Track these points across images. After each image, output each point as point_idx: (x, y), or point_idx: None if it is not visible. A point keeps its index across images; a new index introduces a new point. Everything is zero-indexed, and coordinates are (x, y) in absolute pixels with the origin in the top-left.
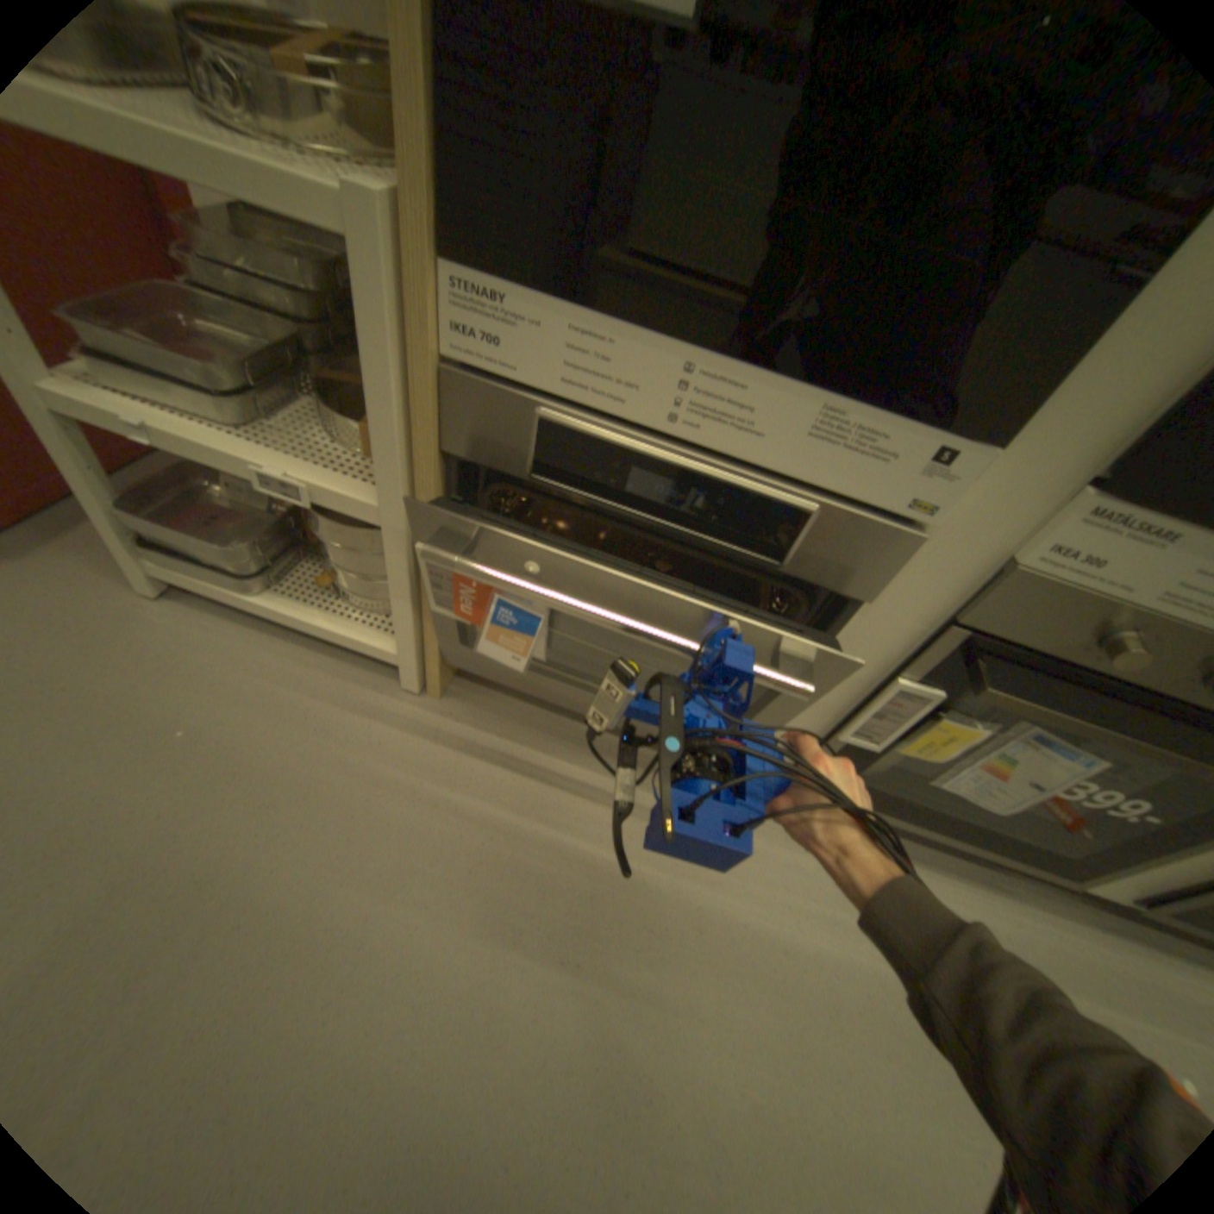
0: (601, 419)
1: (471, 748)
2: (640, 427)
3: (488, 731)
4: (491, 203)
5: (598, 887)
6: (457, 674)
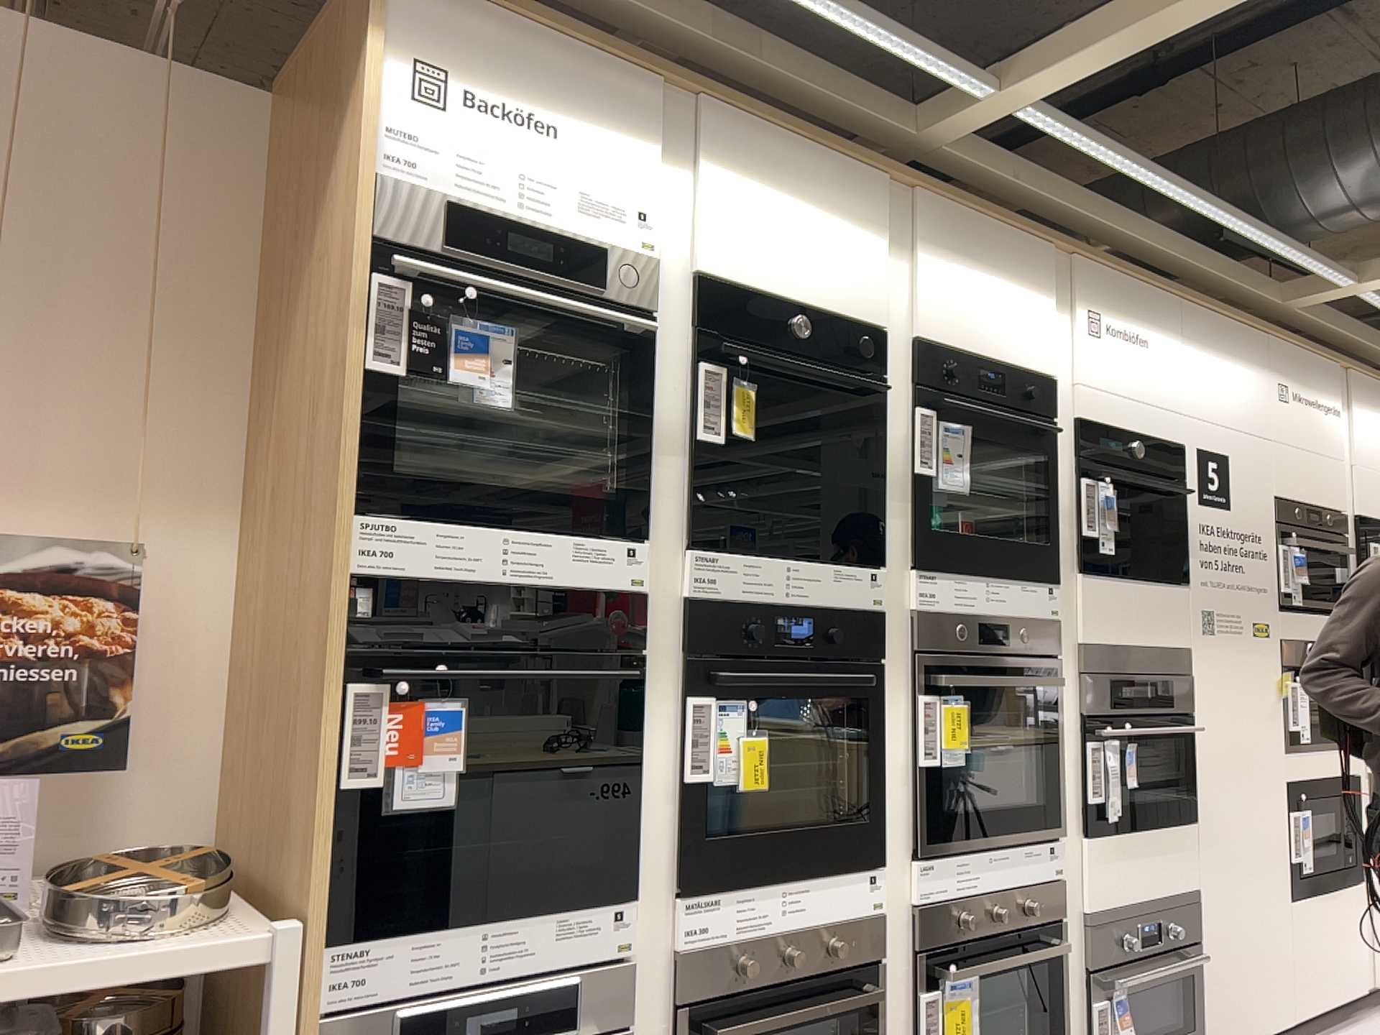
0: (429, 997)
1: None
2: (462, 986)
3: None
4: (345, 902)
5: None
6: None
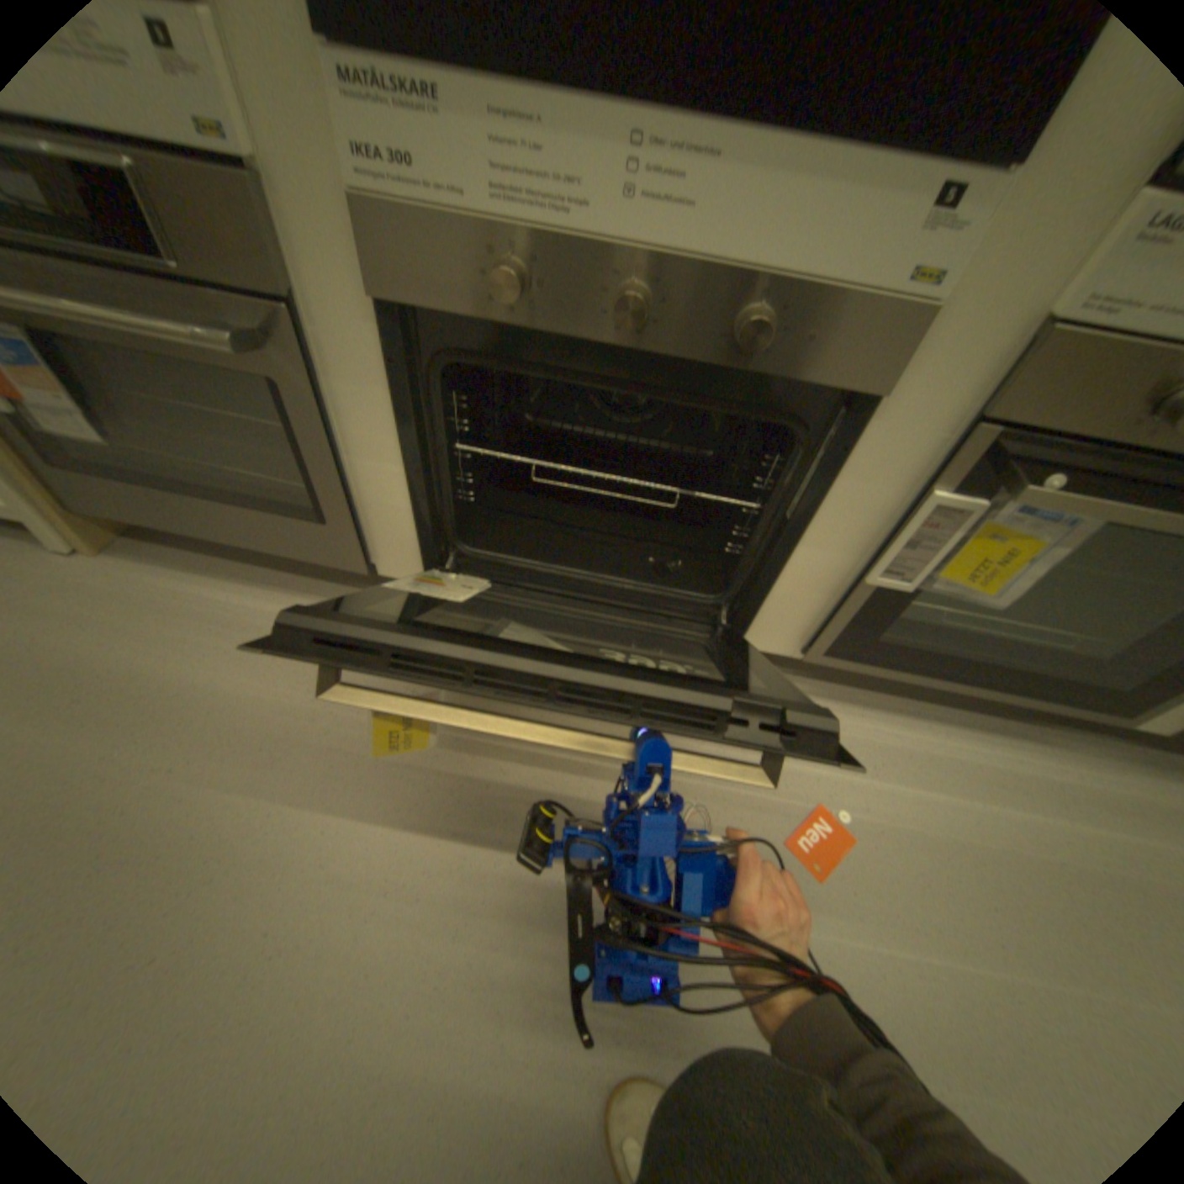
0: None
1: (118, 597)
2: None
3: (144, 581)
4: None
5: (222, 702)
6: (121, 534)
